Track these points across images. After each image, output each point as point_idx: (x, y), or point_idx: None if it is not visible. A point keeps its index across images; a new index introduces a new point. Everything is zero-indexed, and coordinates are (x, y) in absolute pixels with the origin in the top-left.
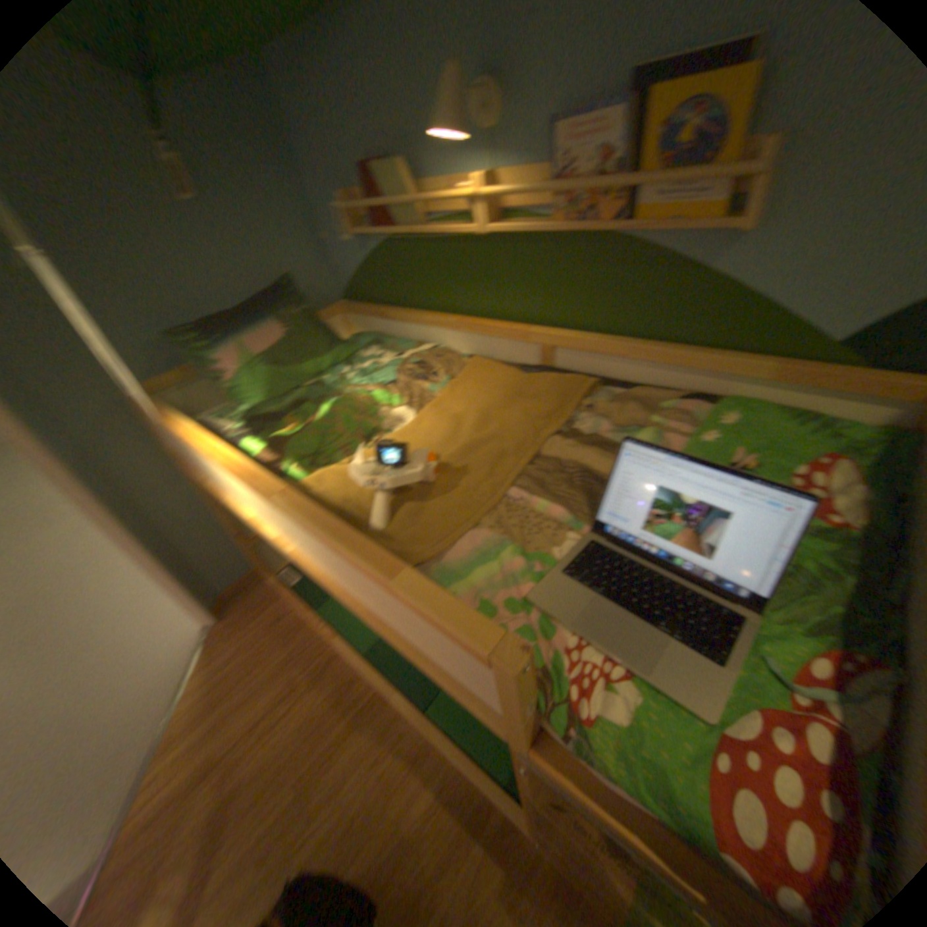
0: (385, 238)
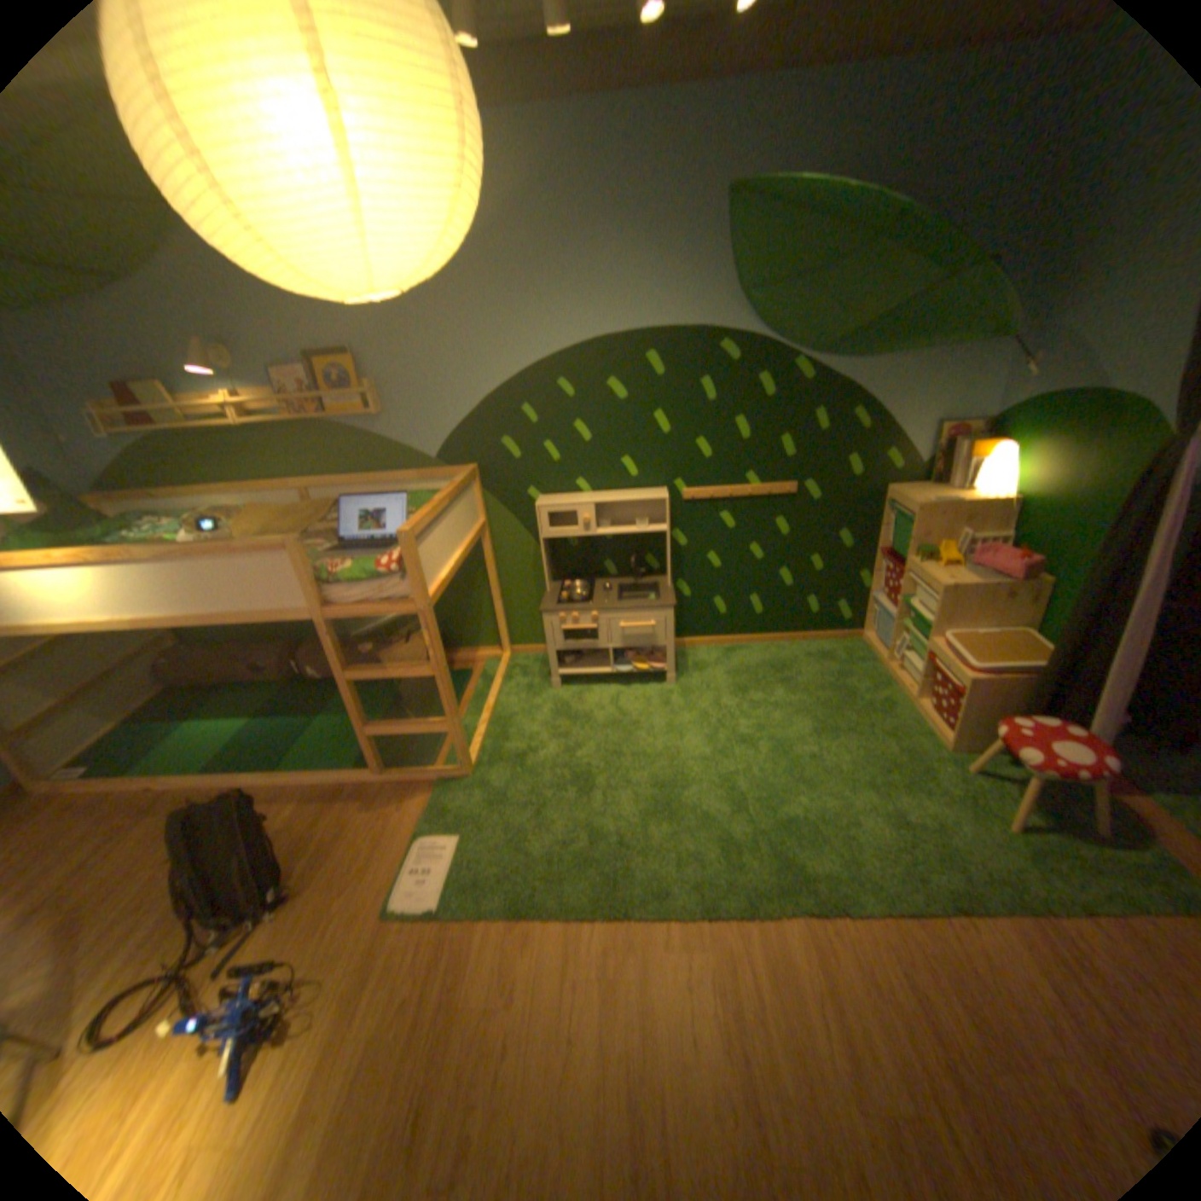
0: (140, 439)
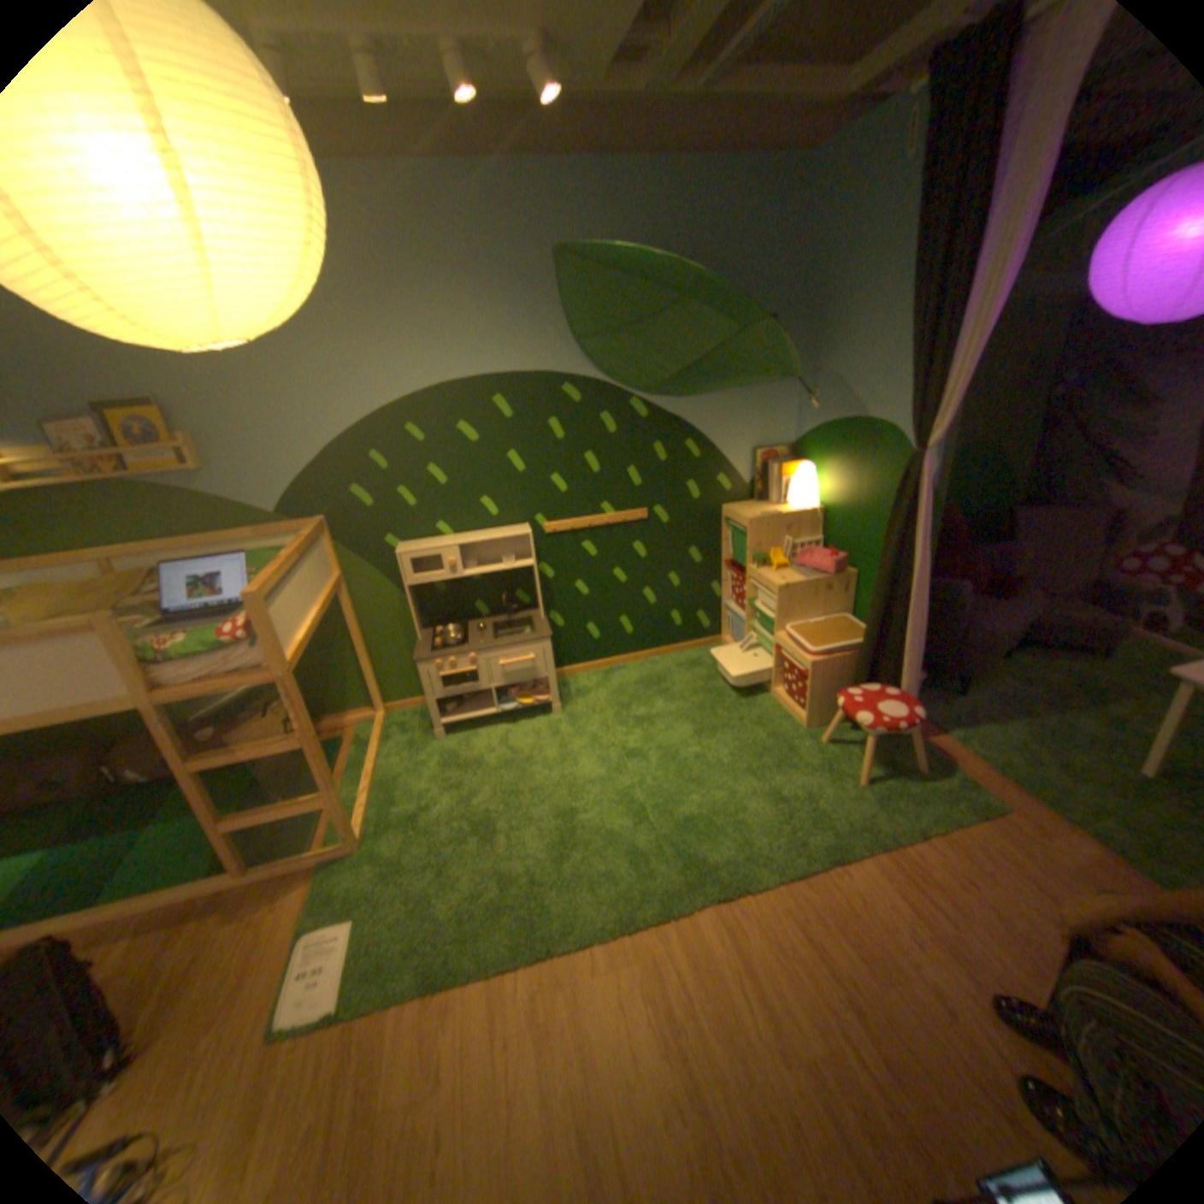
0: None
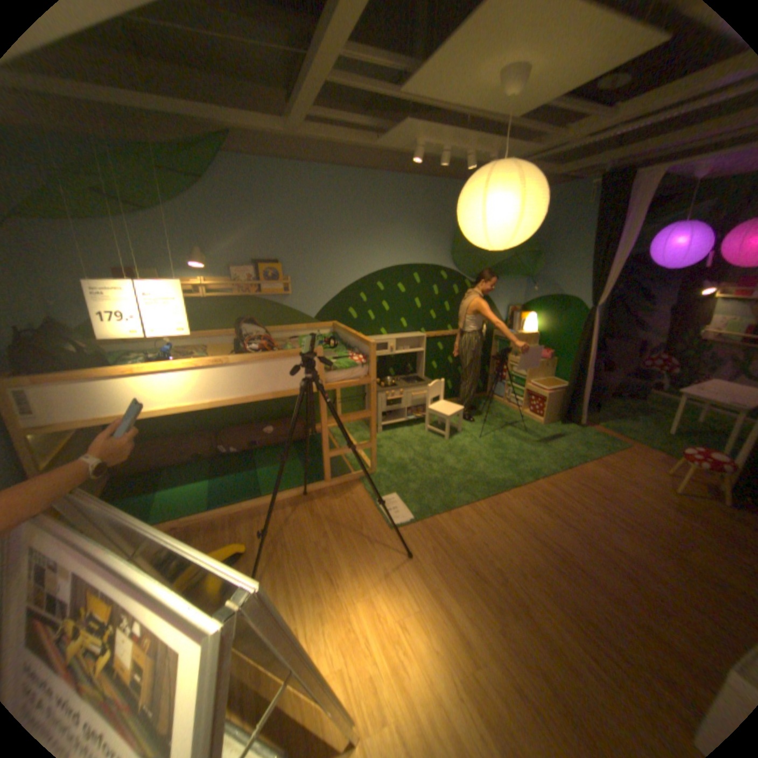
0: None
